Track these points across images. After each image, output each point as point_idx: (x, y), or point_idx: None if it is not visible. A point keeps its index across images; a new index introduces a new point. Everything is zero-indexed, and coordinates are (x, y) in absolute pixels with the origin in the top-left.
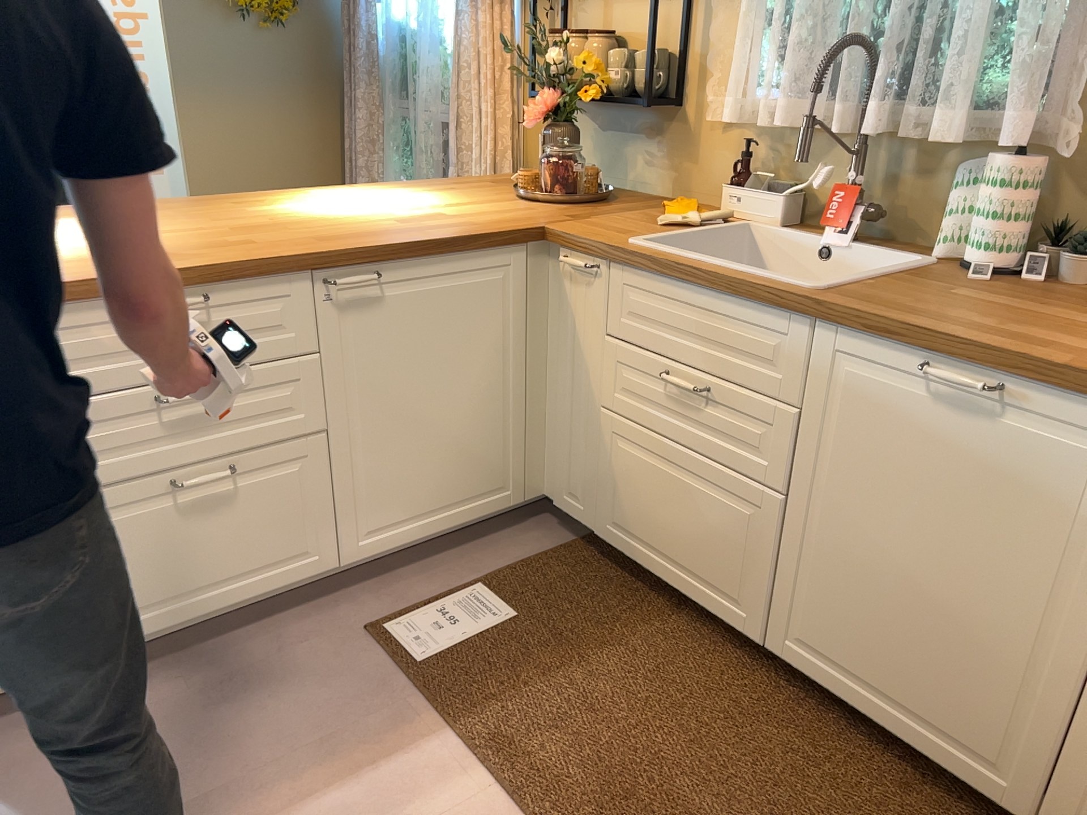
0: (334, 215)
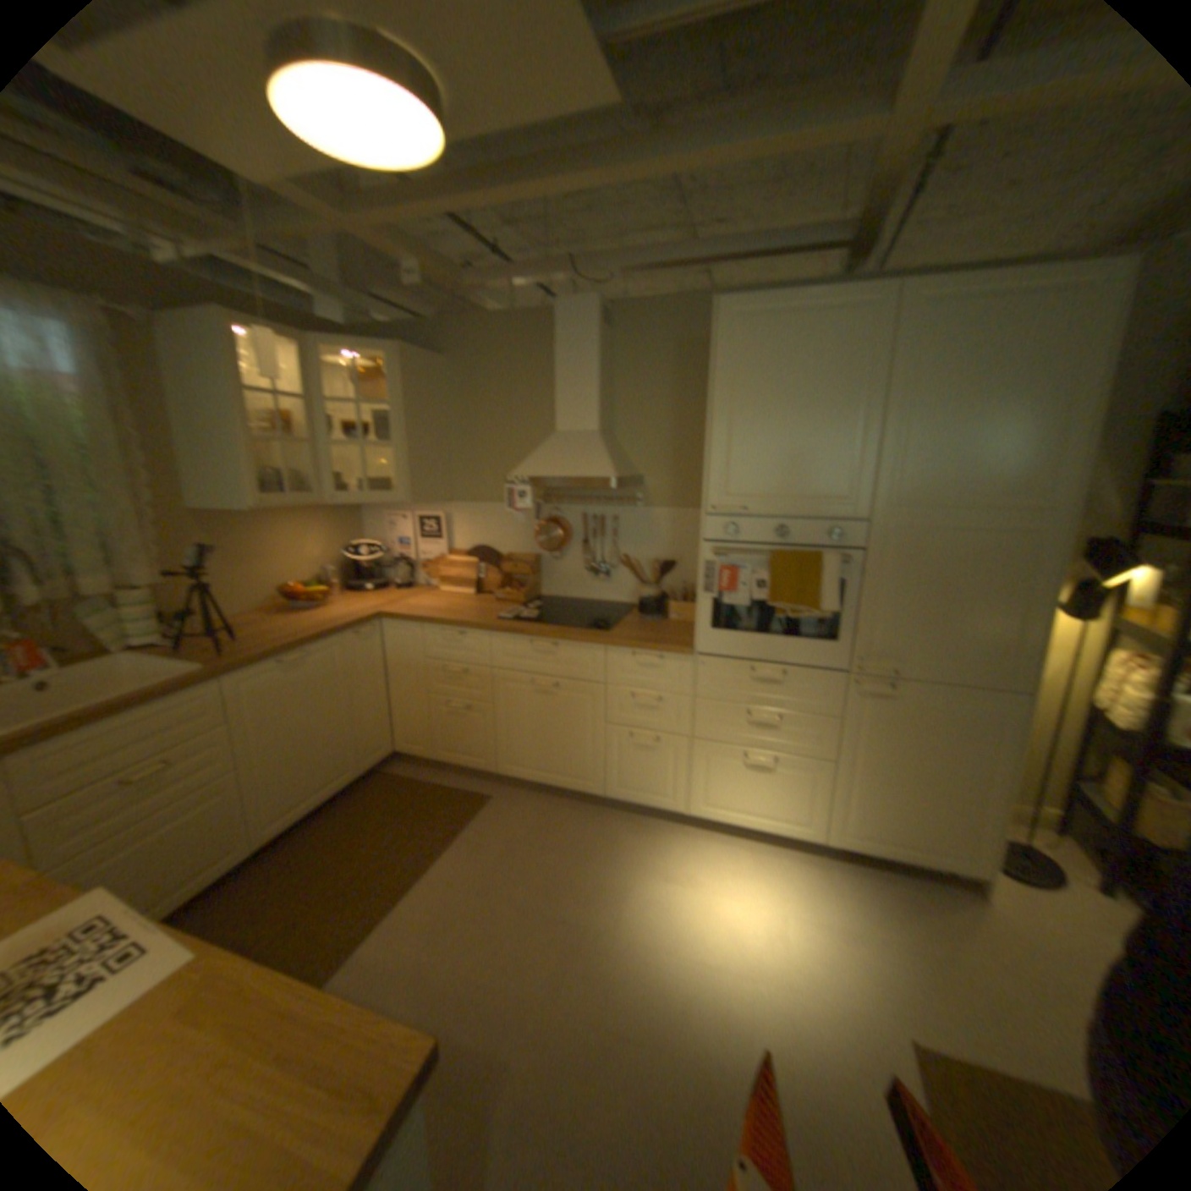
0: None
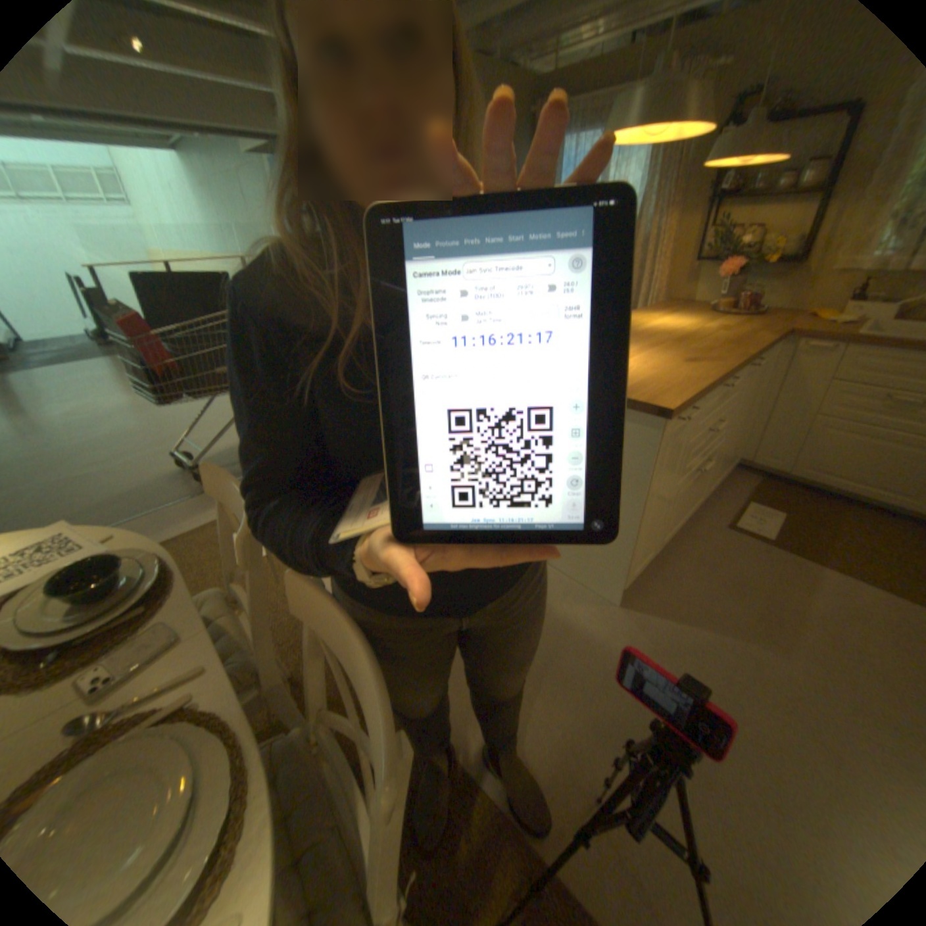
0: (683, 330)
